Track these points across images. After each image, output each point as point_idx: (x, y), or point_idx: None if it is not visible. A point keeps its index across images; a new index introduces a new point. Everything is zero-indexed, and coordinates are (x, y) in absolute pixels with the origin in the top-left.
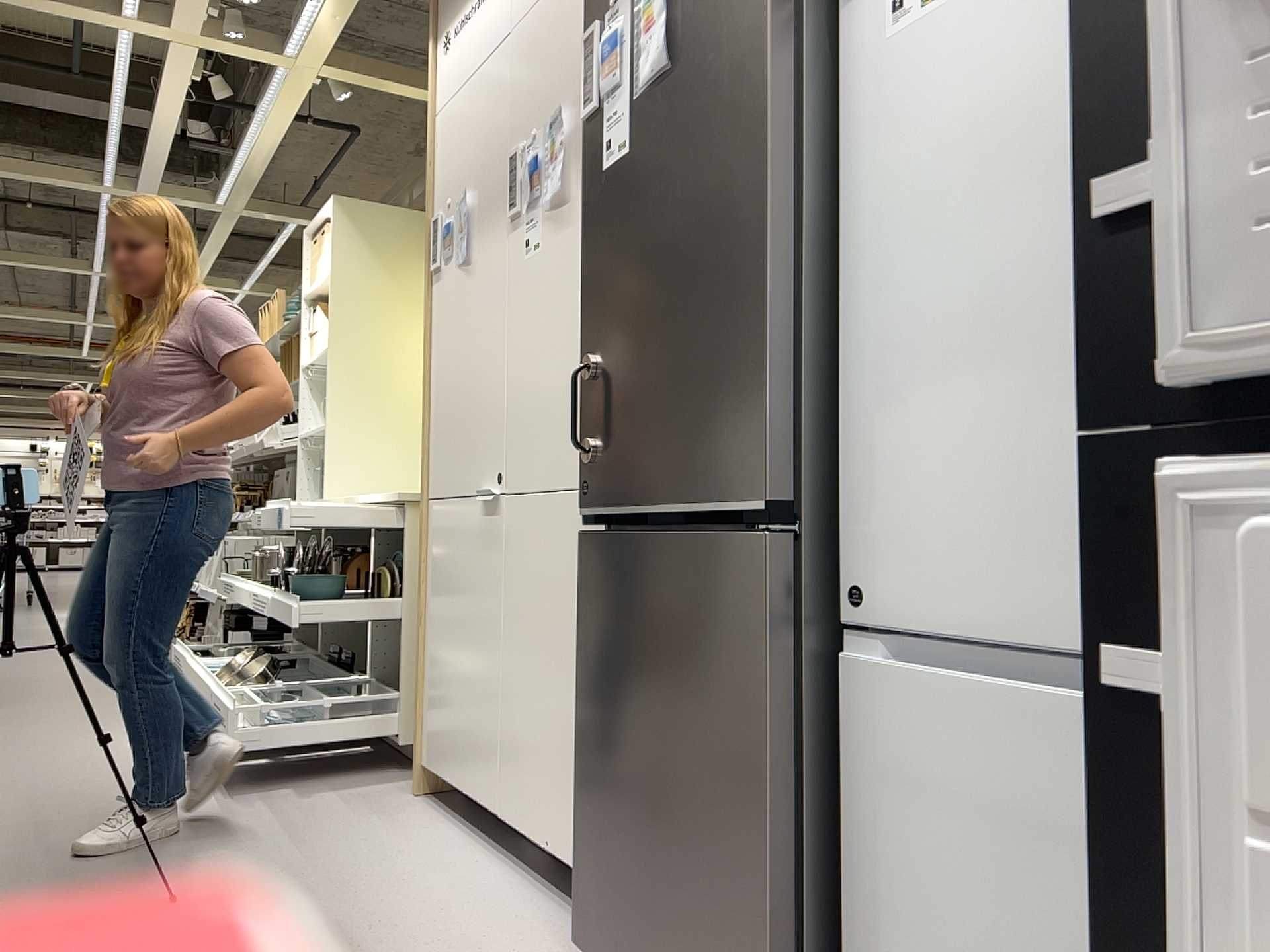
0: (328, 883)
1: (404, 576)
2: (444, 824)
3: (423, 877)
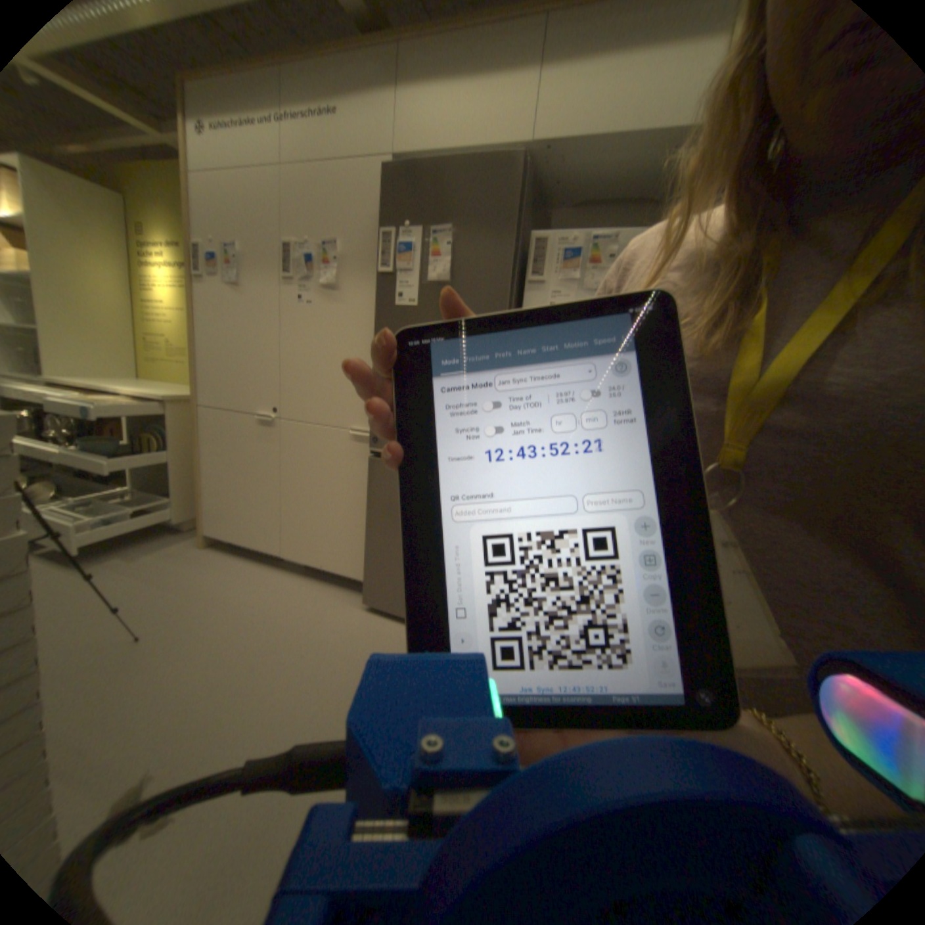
0: (212, 604)
1: (163, 438)
2: (234, 561)
3: (256, 589)
